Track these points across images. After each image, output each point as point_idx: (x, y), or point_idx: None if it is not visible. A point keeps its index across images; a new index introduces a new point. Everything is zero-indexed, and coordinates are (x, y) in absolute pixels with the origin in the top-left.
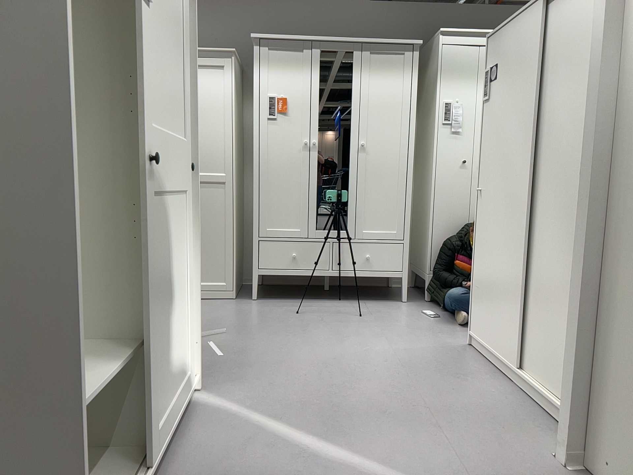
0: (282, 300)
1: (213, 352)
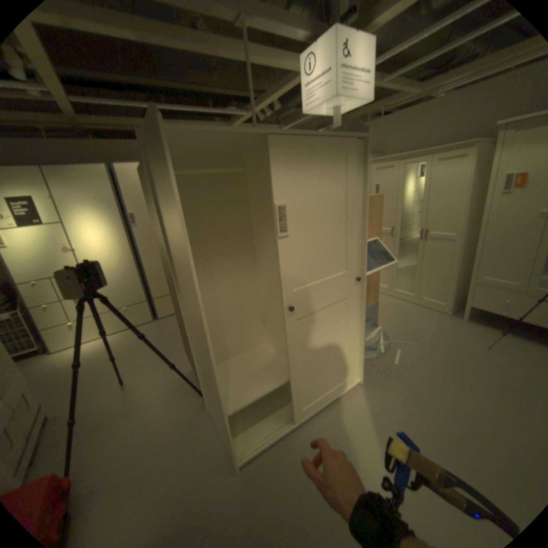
0: (490, 330)
1: (395, 358)
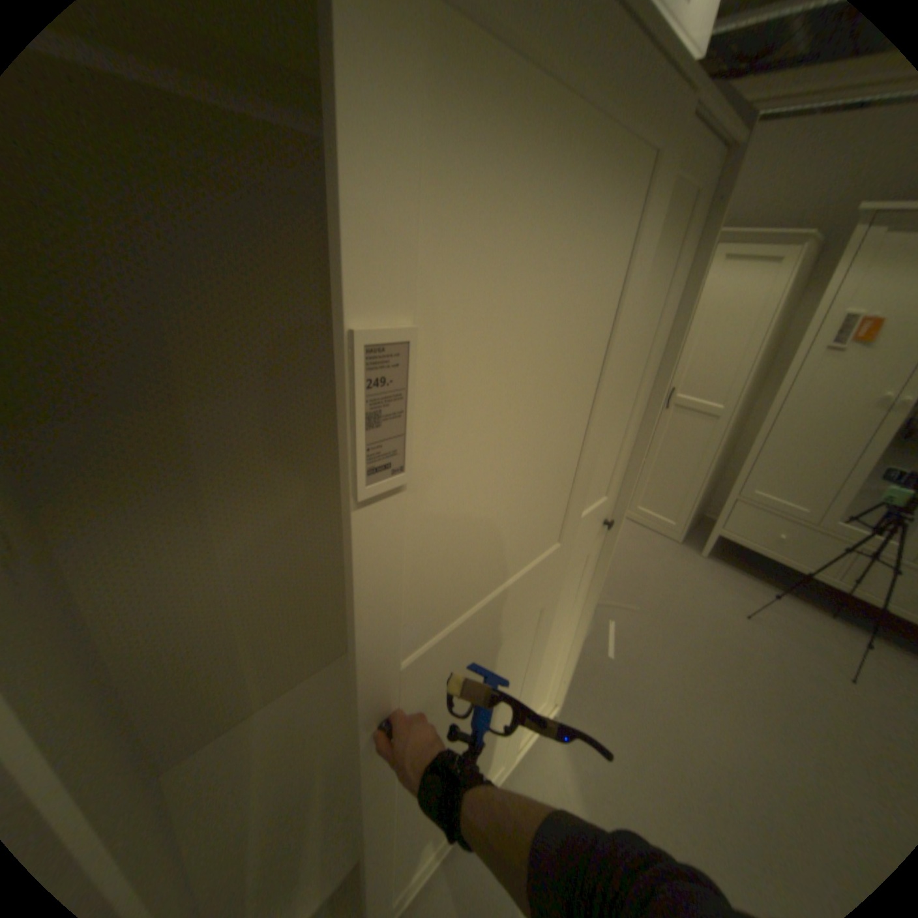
0: (740, 576)
1: (607, 643)
